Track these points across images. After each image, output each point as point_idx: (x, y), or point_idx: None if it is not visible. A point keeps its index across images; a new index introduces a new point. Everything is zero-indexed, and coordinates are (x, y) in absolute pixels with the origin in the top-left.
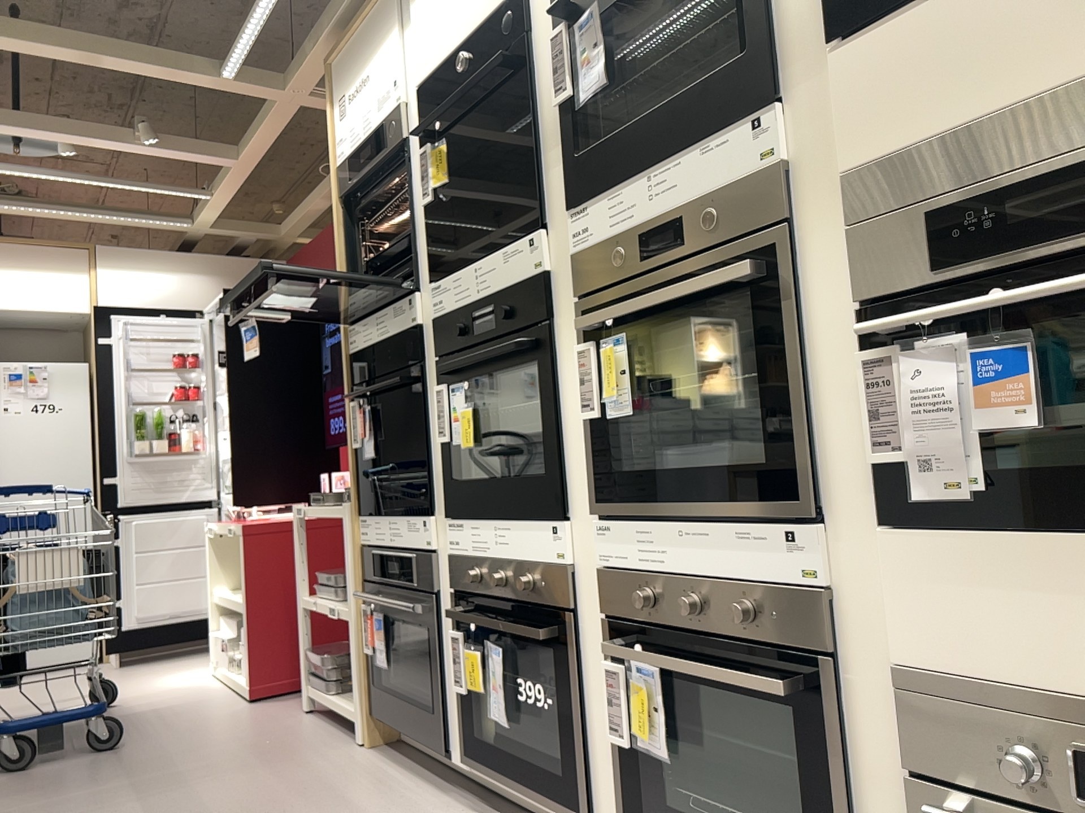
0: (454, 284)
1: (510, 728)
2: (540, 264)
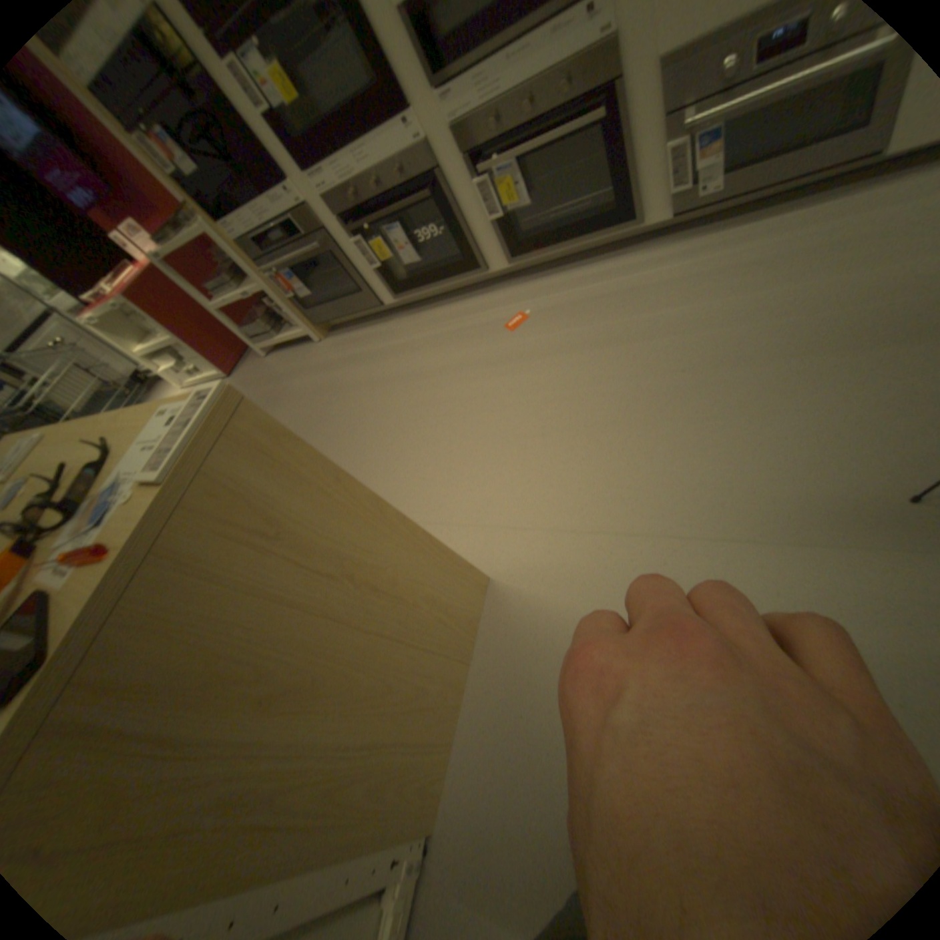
0: None
1: (421, 259)
2: None
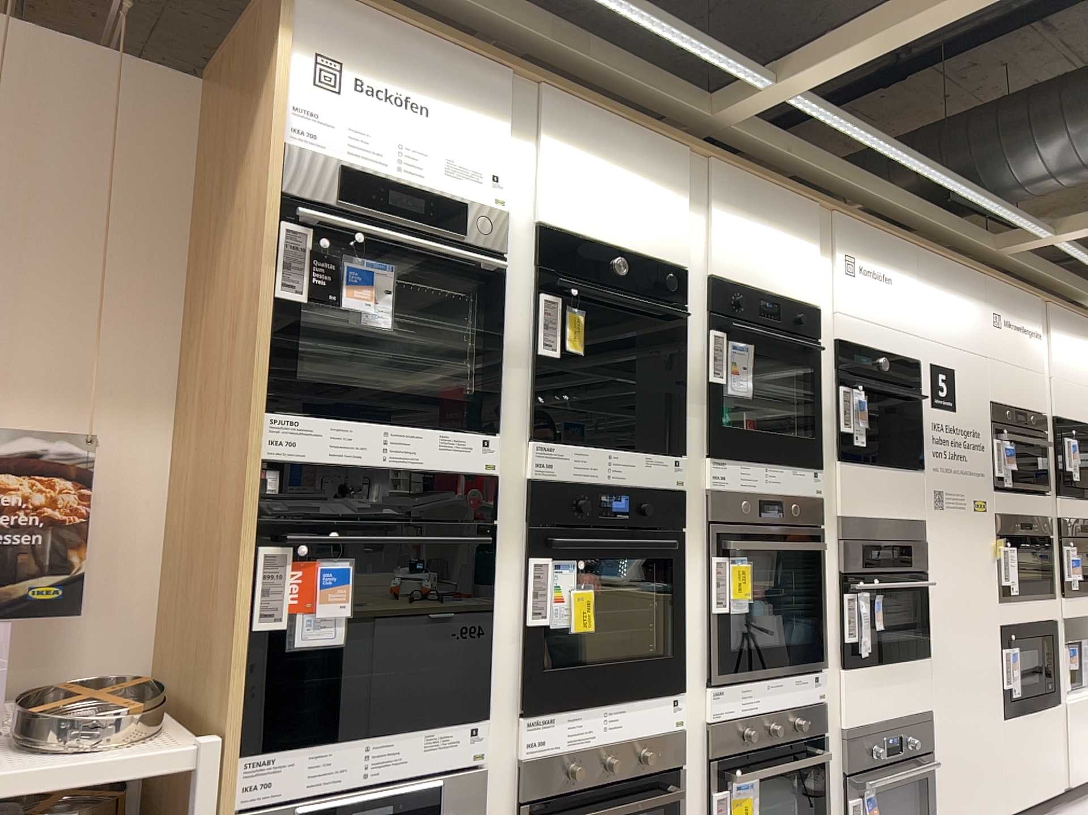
0: (577, 456)
1: None
2: (676, 481)
